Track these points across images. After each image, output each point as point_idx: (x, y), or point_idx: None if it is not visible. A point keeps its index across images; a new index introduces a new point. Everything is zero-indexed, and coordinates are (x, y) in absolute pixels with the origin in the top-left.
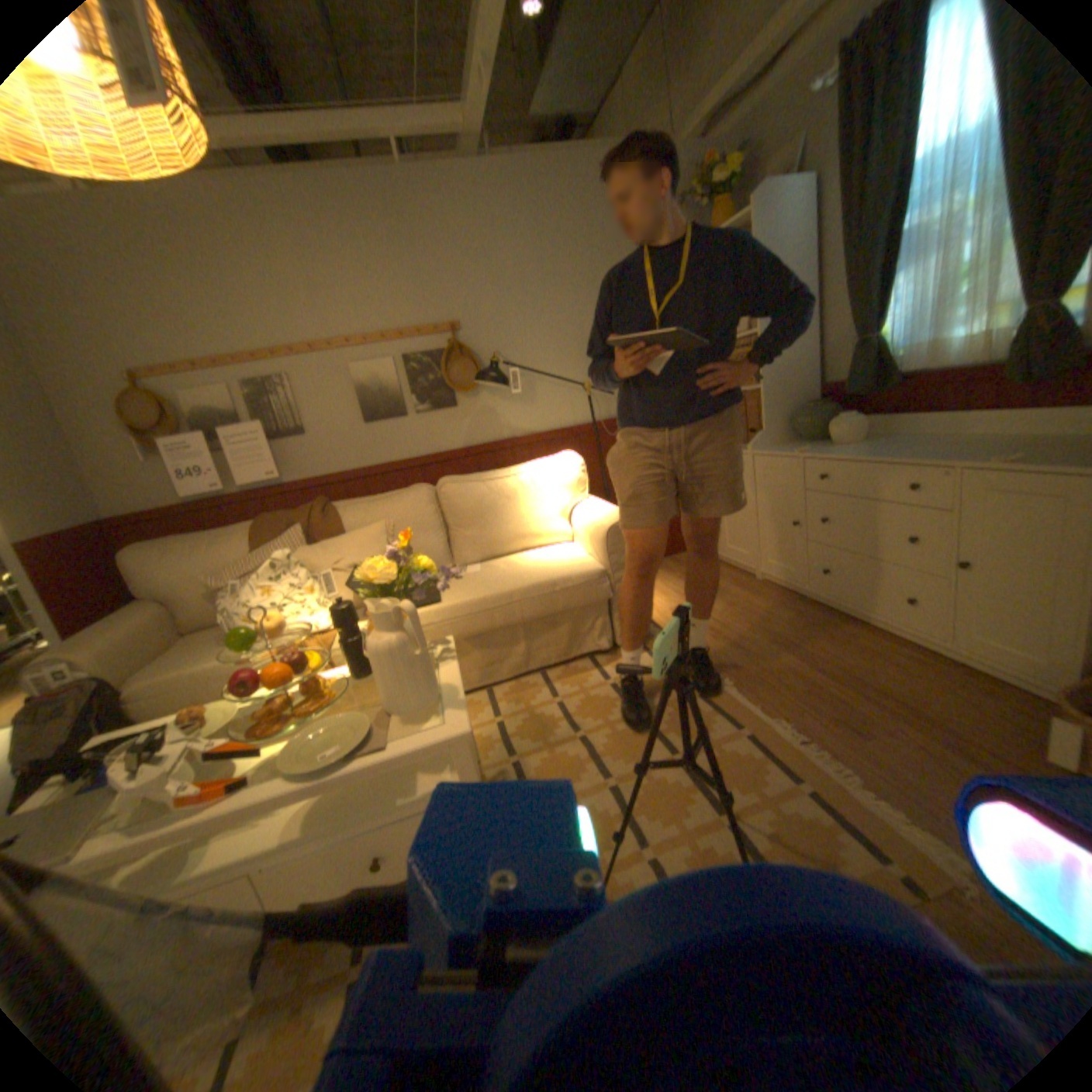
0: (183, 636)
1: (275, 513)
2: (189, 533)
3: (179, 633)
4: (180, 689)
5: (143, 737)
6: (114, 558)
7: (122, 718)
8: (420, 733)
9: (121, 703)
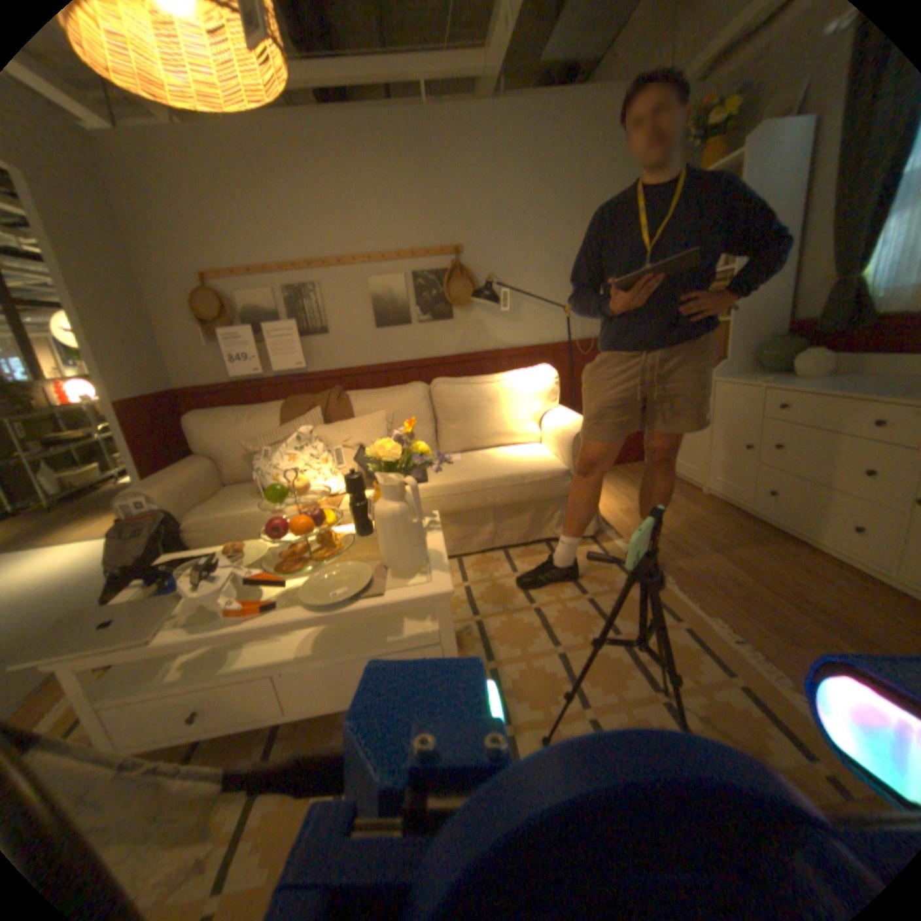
0: (225, 486)
1: (300, 396)
2: (235, 406)
3: (223, 484)
4: (223, 527)
5: (201, 559)
6: (179, 420)
7: (181, 543)
8: (412, 587)
9: (181, 532)
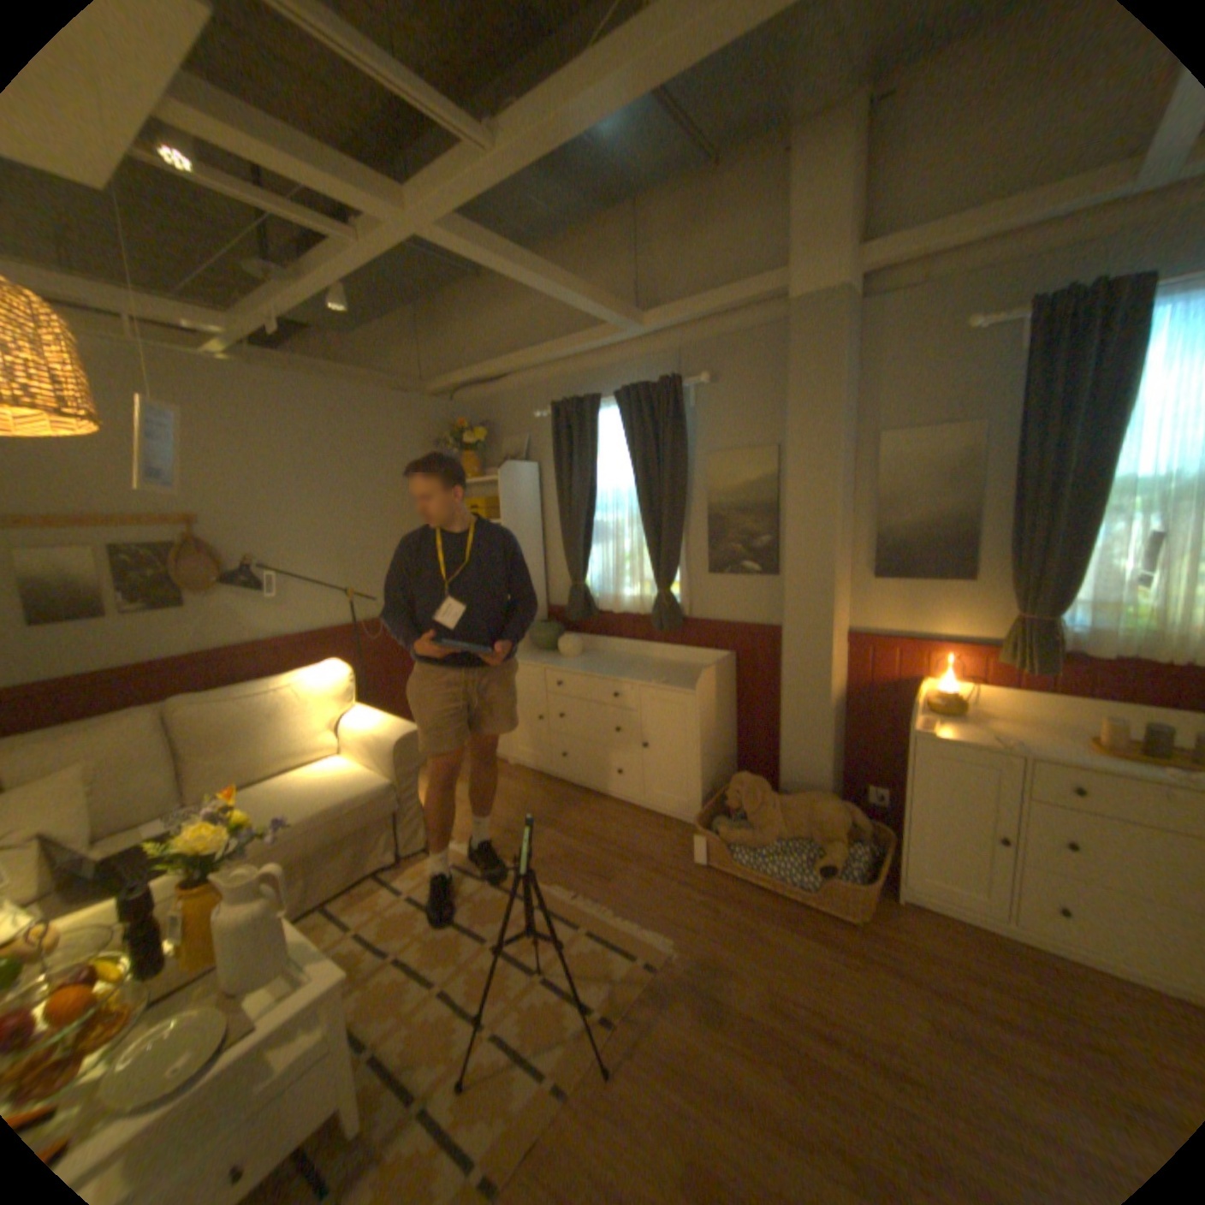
0: None
1: None
2: None
3: None
4: None
5: None
6: None
7: None
8: (289, 1001)
9: None
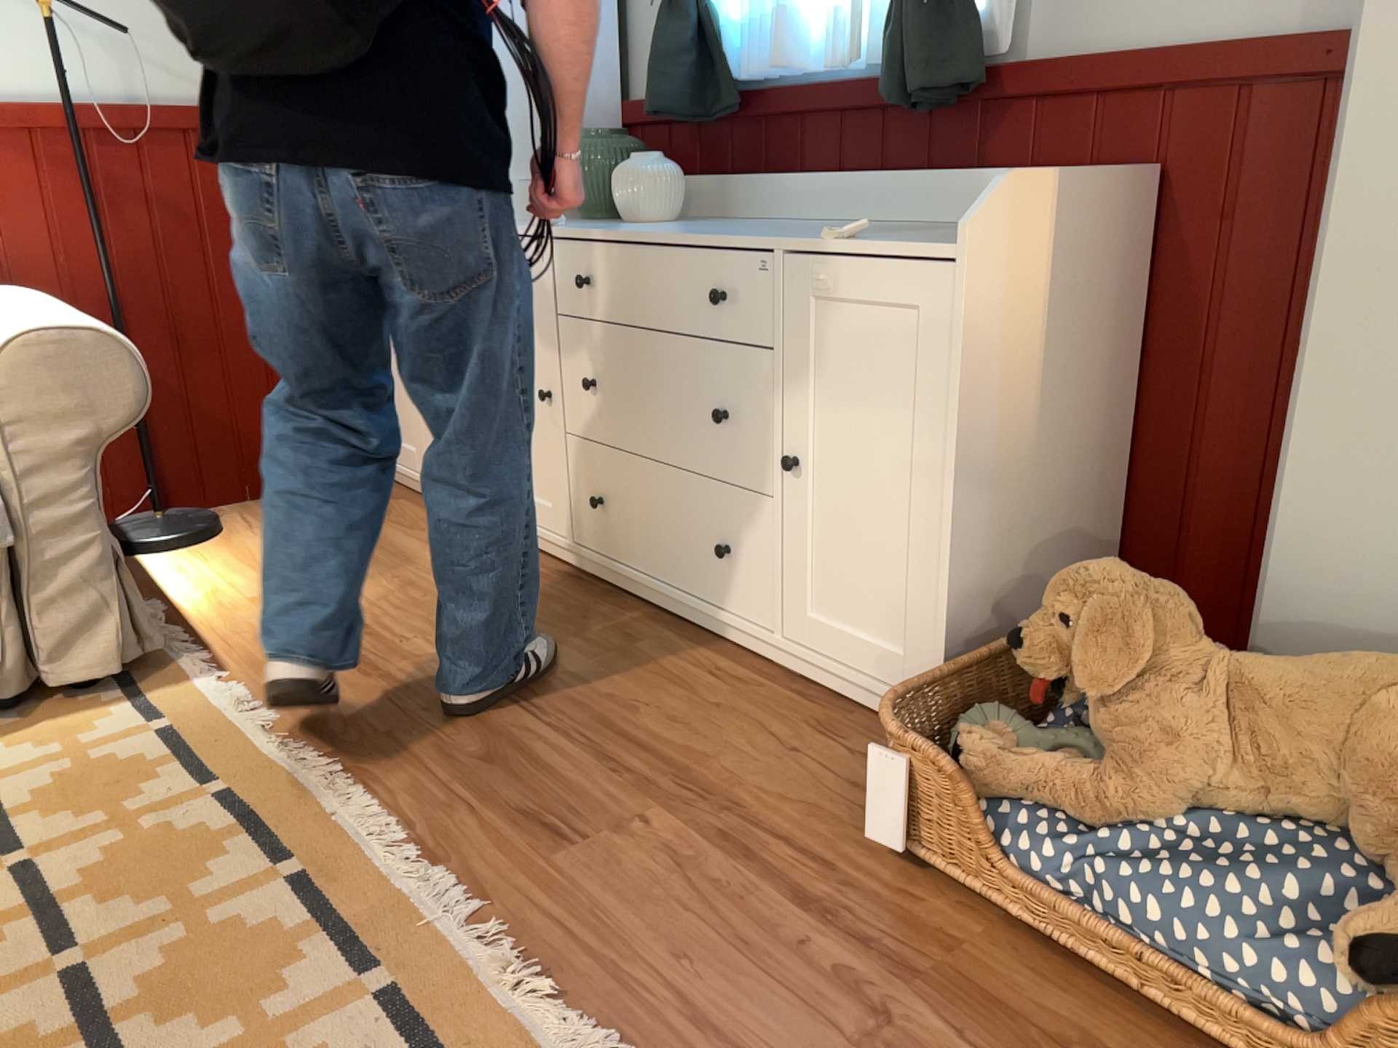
0: None
1: None
2: None
3: None
4: None
5: None
6: None
7: None
8: None
9: None
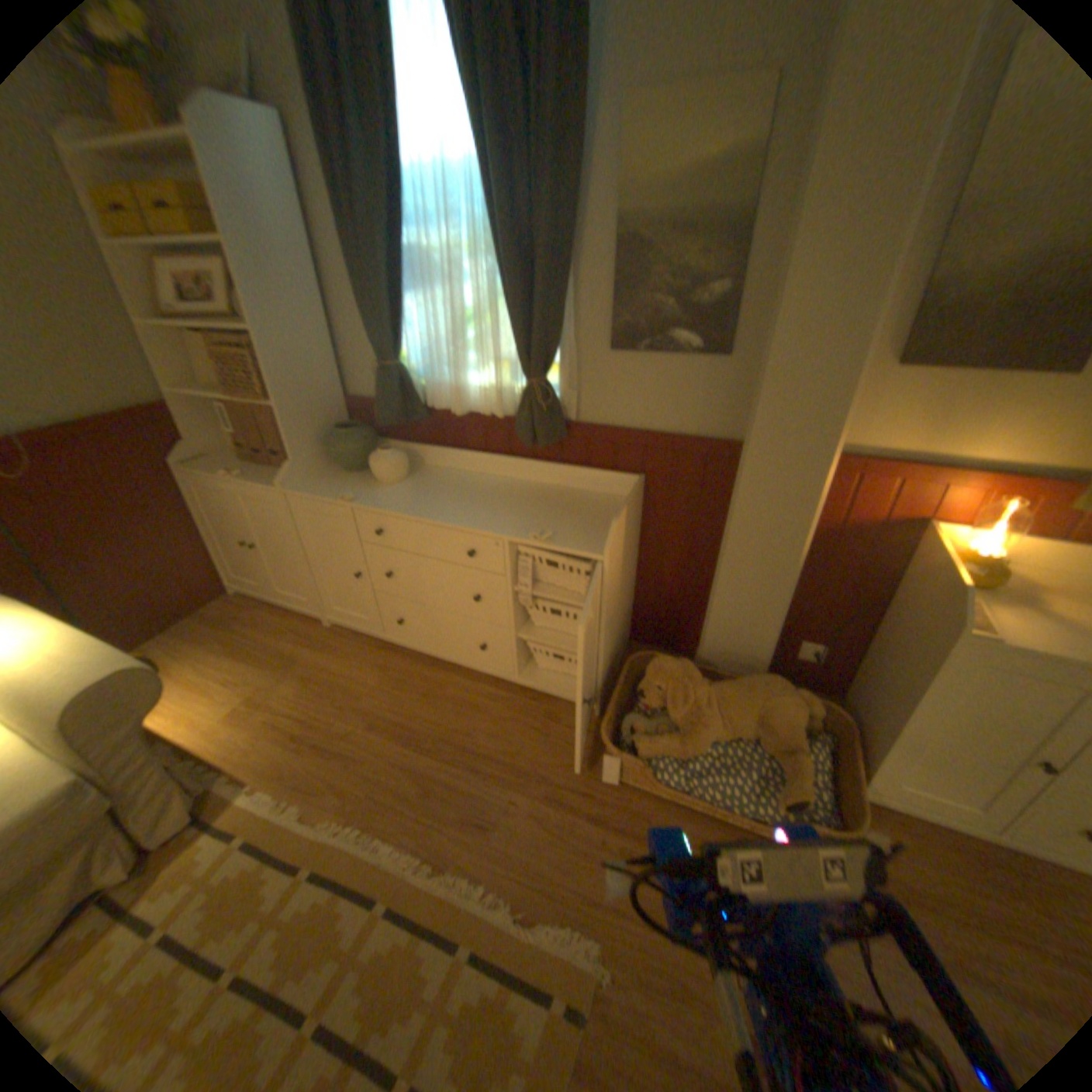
0: None
1: None
2: None
3: None
4: None
5: None
6: None
7: None
8: None
9: None
